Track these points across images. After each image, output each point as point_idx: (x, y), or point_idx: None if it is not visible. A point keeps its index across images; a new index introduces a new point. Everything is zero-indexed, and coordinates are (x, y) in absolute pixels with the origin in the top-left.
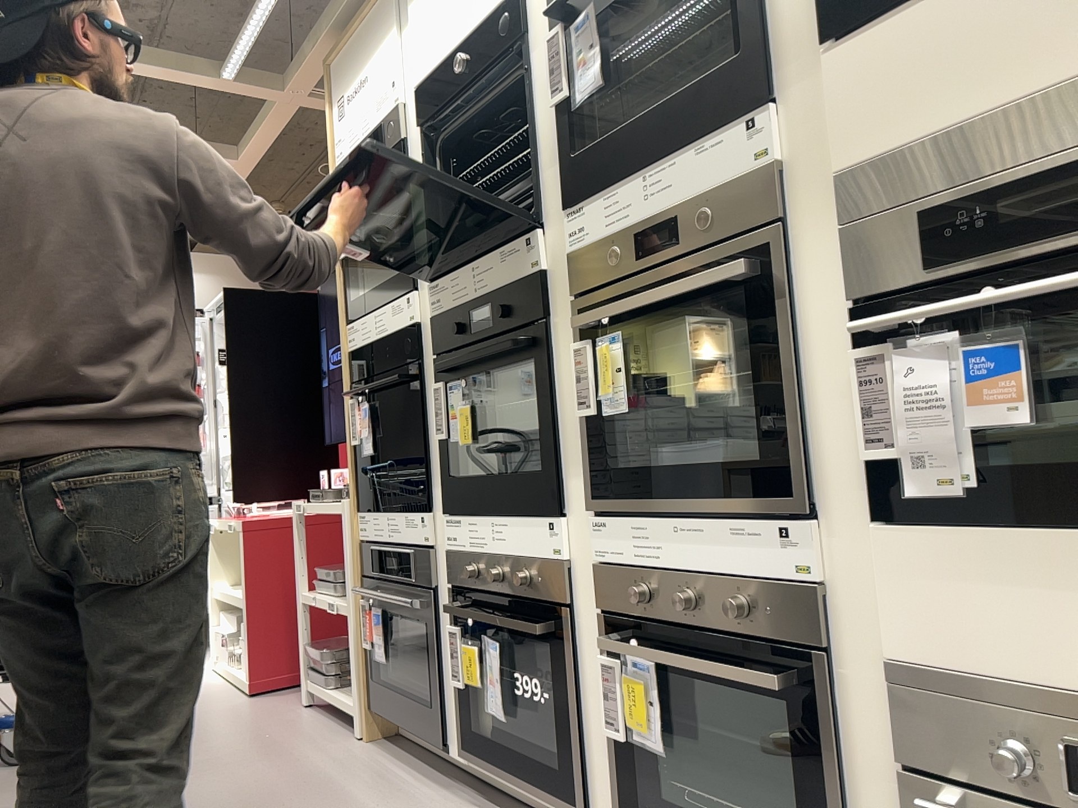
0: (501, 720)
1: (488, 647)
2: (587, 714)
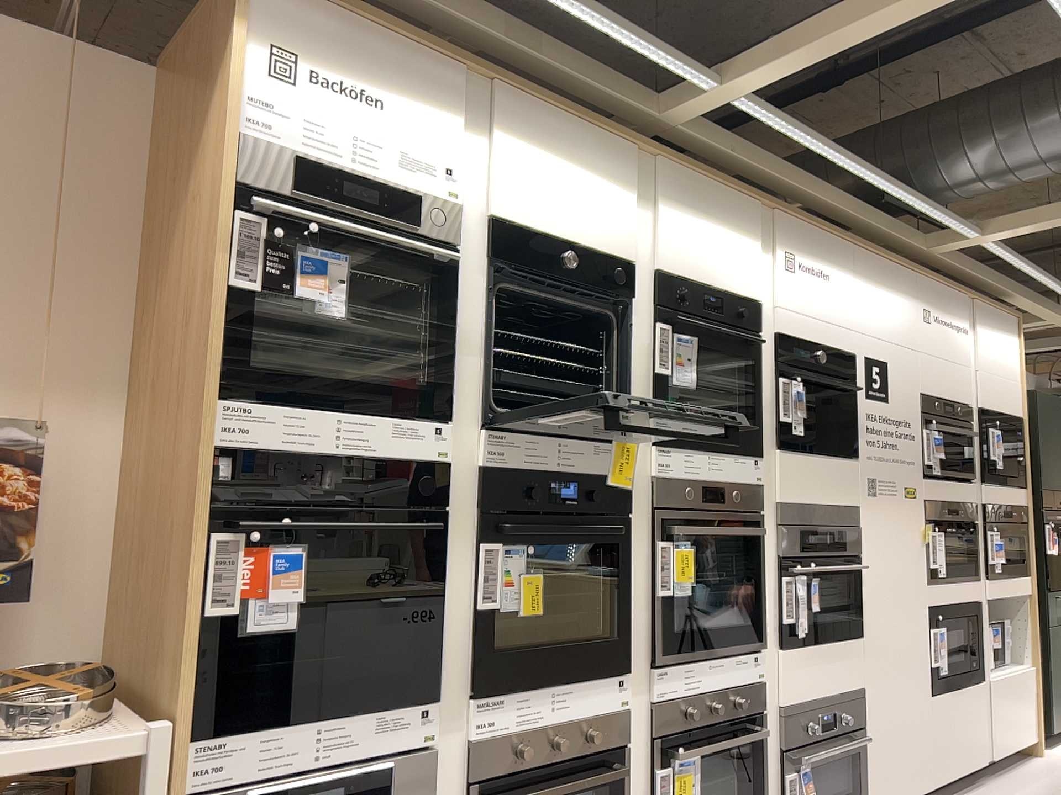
0: None
1: None
2: None
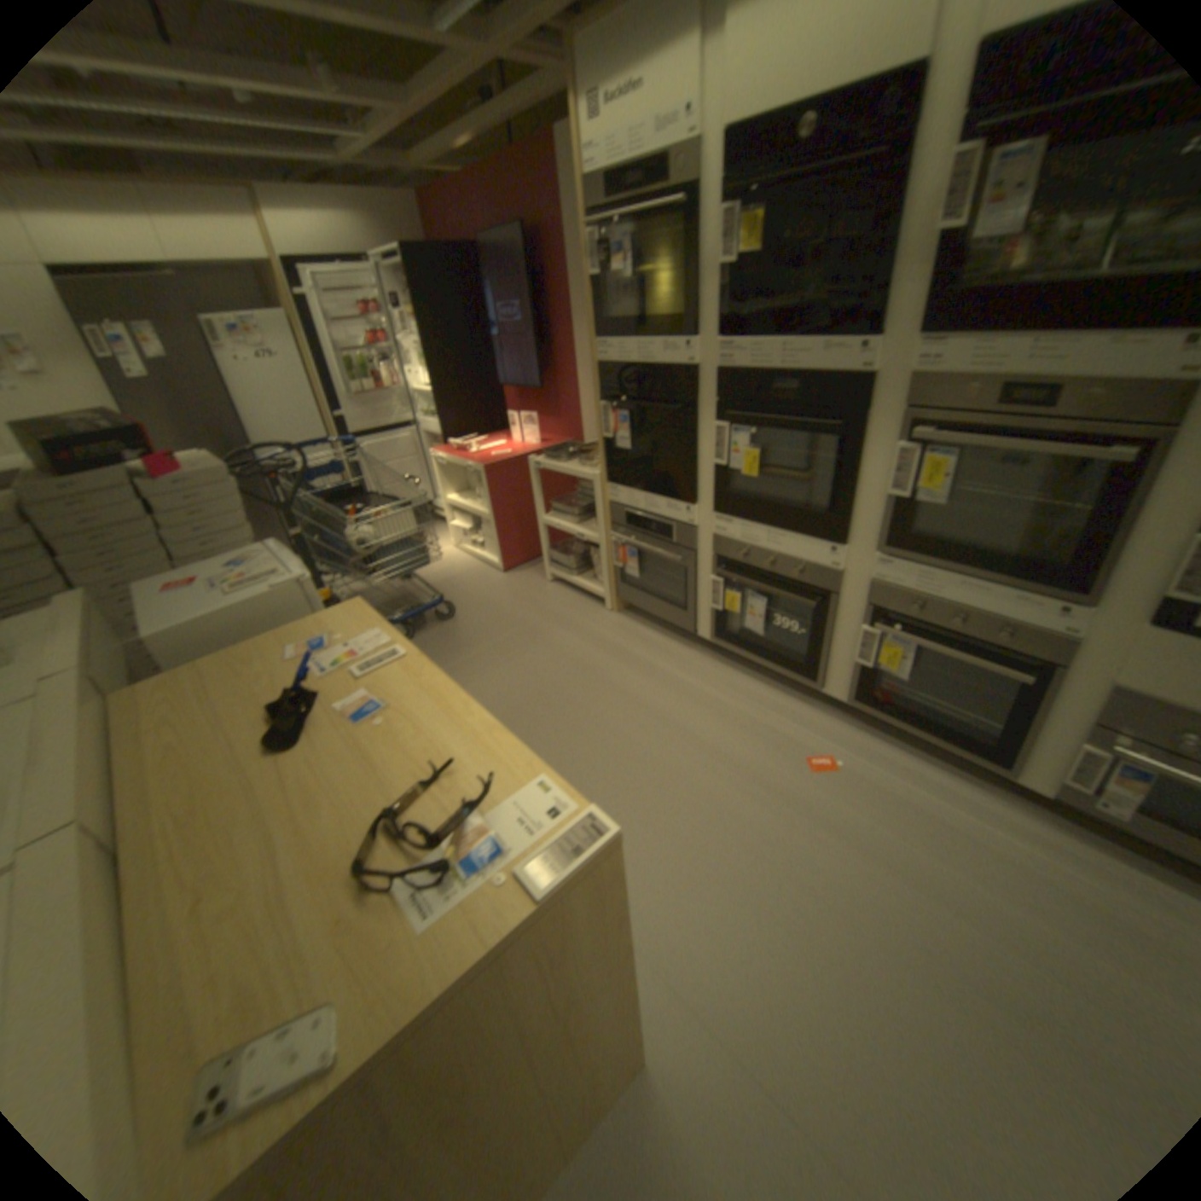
0: (757, 636)
1: (751, 599)
2: (835, 647)
